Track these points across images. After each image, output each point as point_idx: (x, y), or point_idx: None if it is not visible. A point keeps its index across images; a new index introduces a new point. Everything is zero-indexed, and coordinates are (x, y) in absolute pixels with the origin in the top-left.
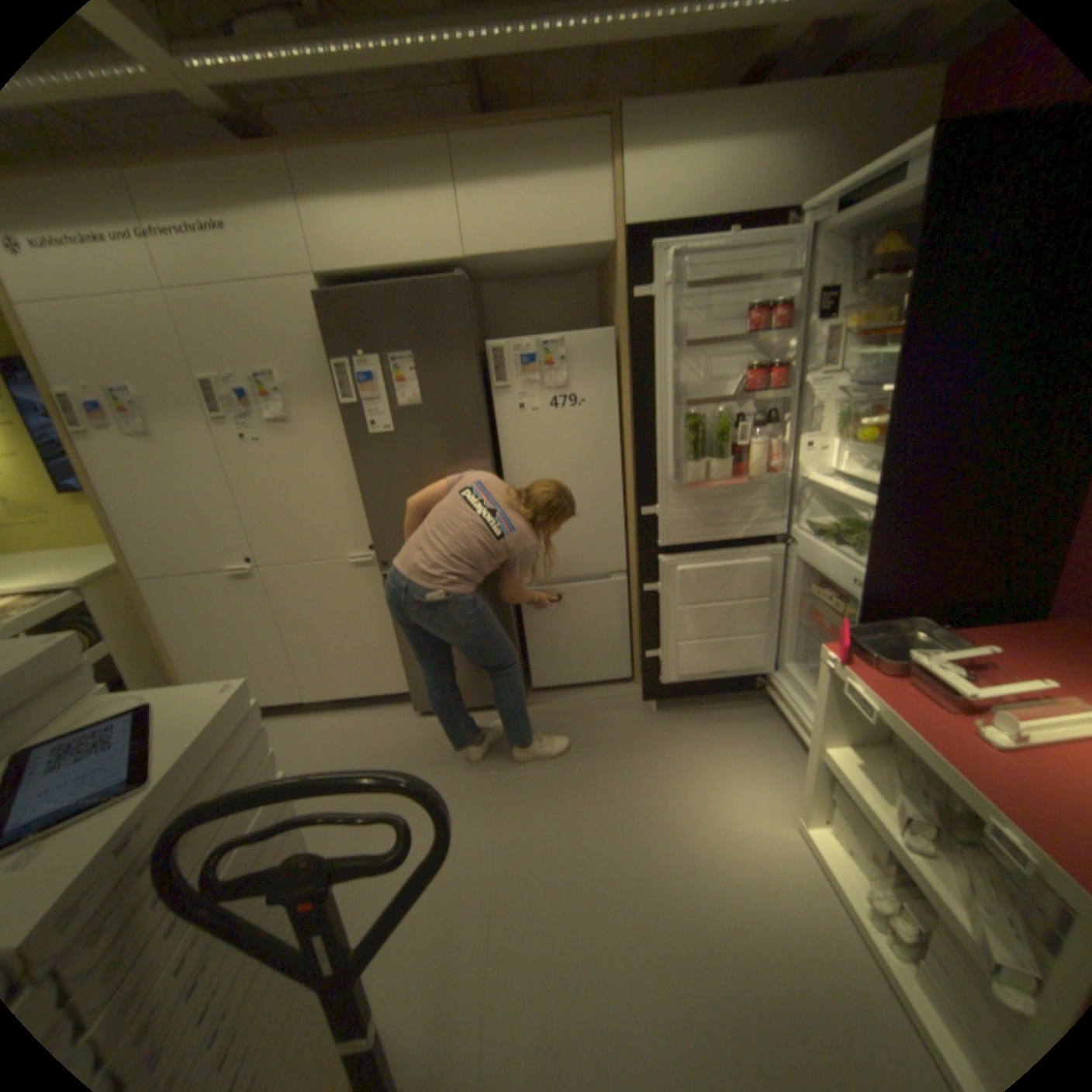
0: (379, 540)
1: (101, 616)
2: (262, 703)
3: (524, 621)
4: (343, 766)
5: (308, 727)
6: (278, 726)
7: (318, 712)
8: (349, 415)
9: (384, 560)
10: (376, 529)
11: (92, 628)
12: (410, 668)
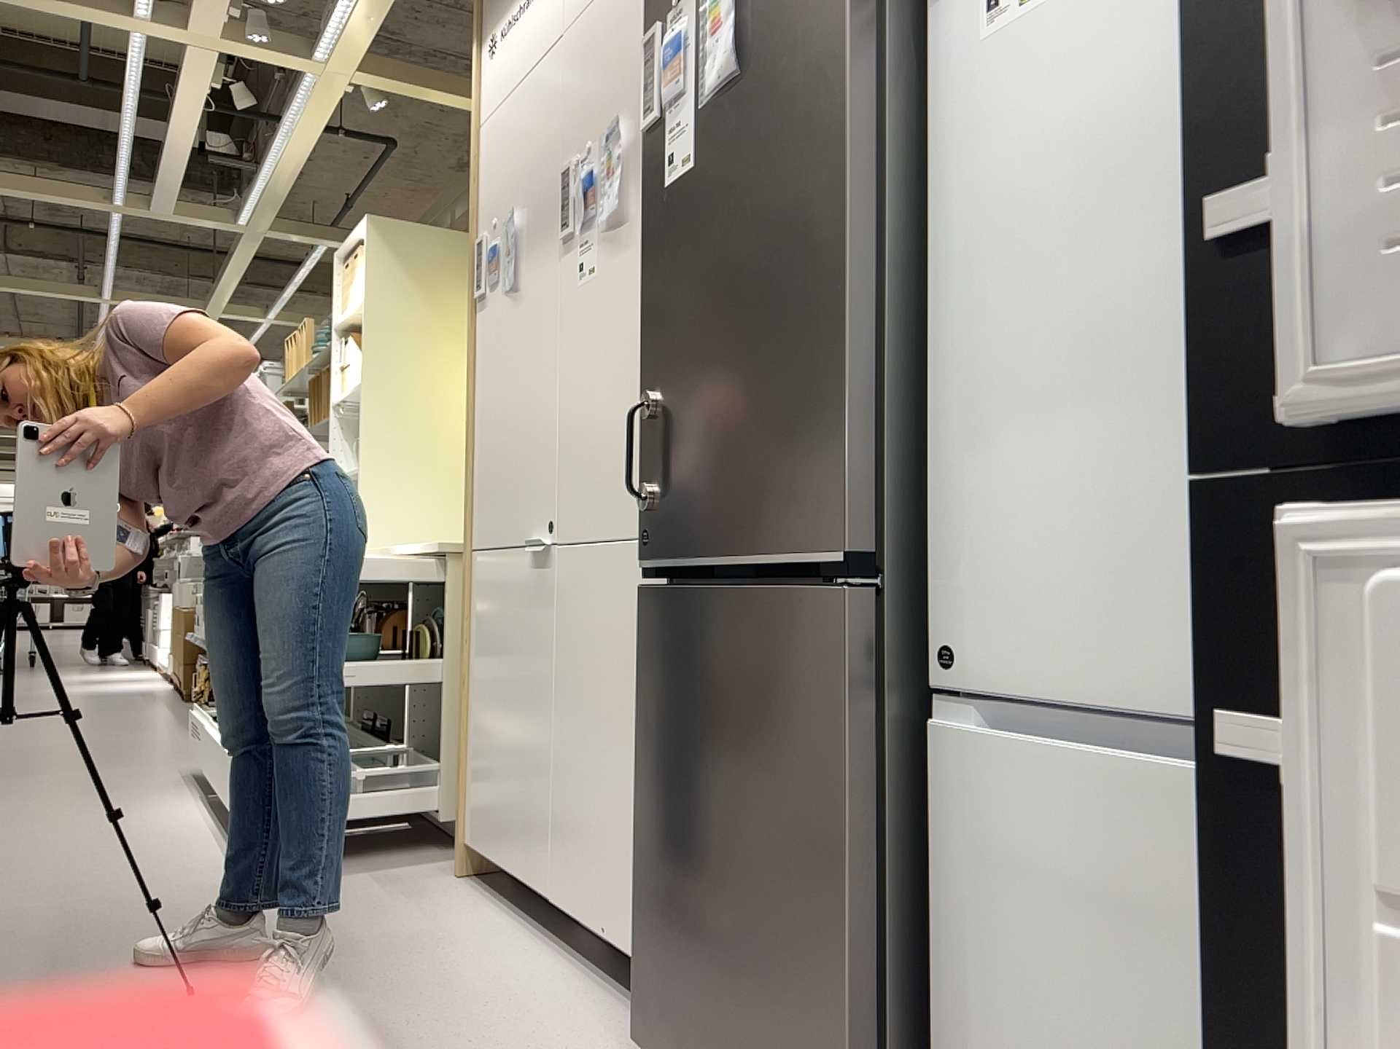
0: (646, 471)
1: (451, 616)
2: (514, 870)
3: (942, 879)
4: (415, 1044)
5: (518, 958)
6: (502, 931)
7: (566, 949)
8: (649, 155)
9: (646, 529)
10: (646, 442)
11: (445, 635)
12: (646, 888)
